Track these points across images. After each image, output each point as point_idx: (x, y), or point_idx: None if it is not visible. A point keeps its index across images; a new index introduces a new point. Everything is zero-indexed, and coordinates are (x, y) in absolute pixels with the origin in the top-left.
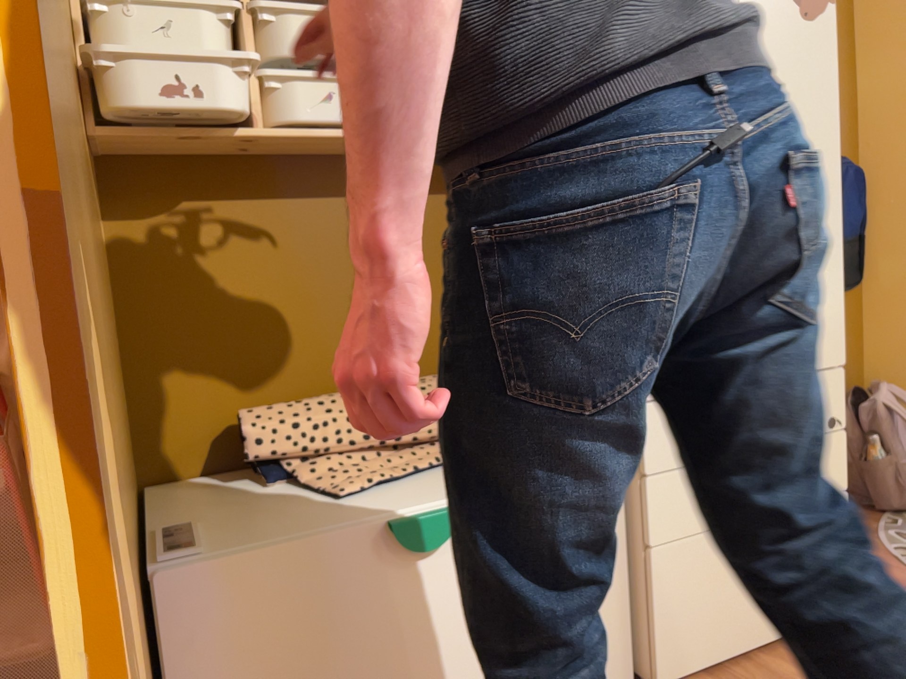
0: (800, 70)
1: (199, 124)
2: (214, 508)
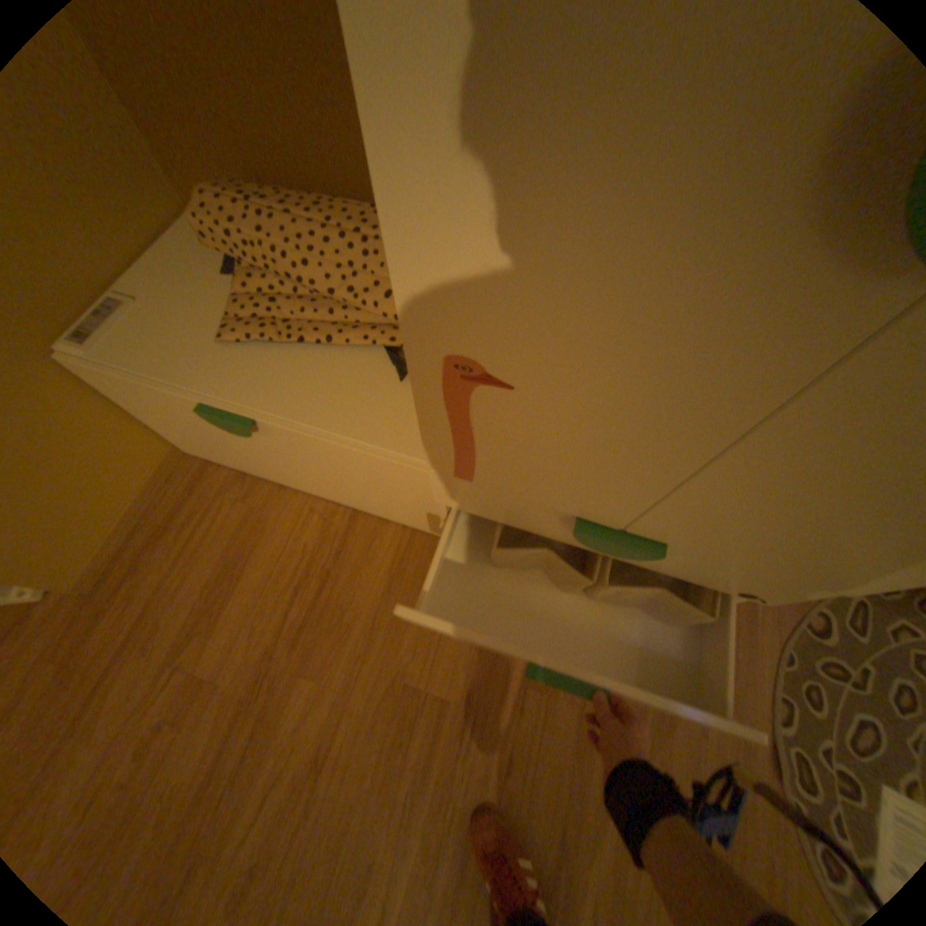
0: None
1: None
2: (166, 282)
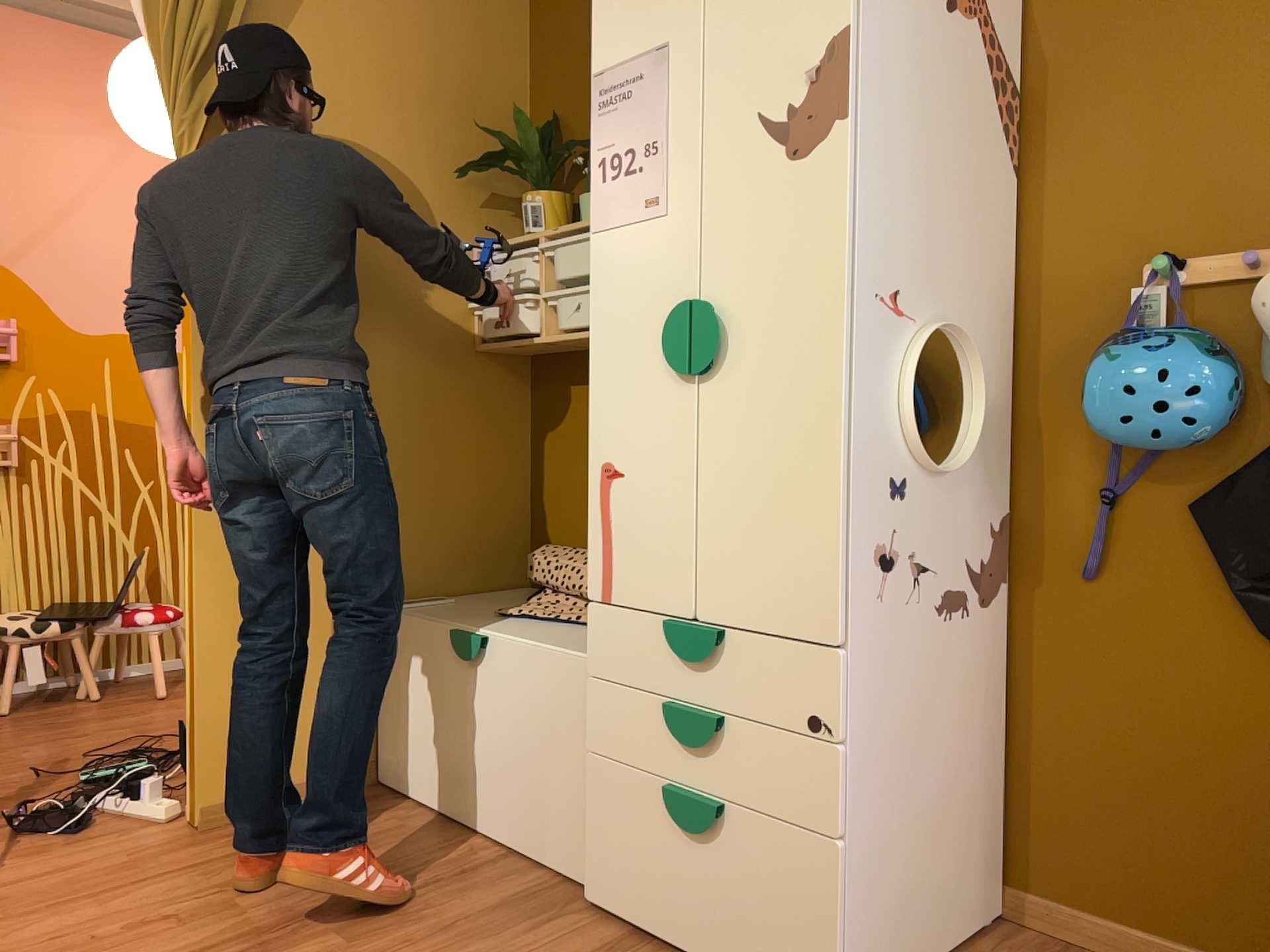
0: (781, 230)
1: (517, 335)
2: (482, 600)
